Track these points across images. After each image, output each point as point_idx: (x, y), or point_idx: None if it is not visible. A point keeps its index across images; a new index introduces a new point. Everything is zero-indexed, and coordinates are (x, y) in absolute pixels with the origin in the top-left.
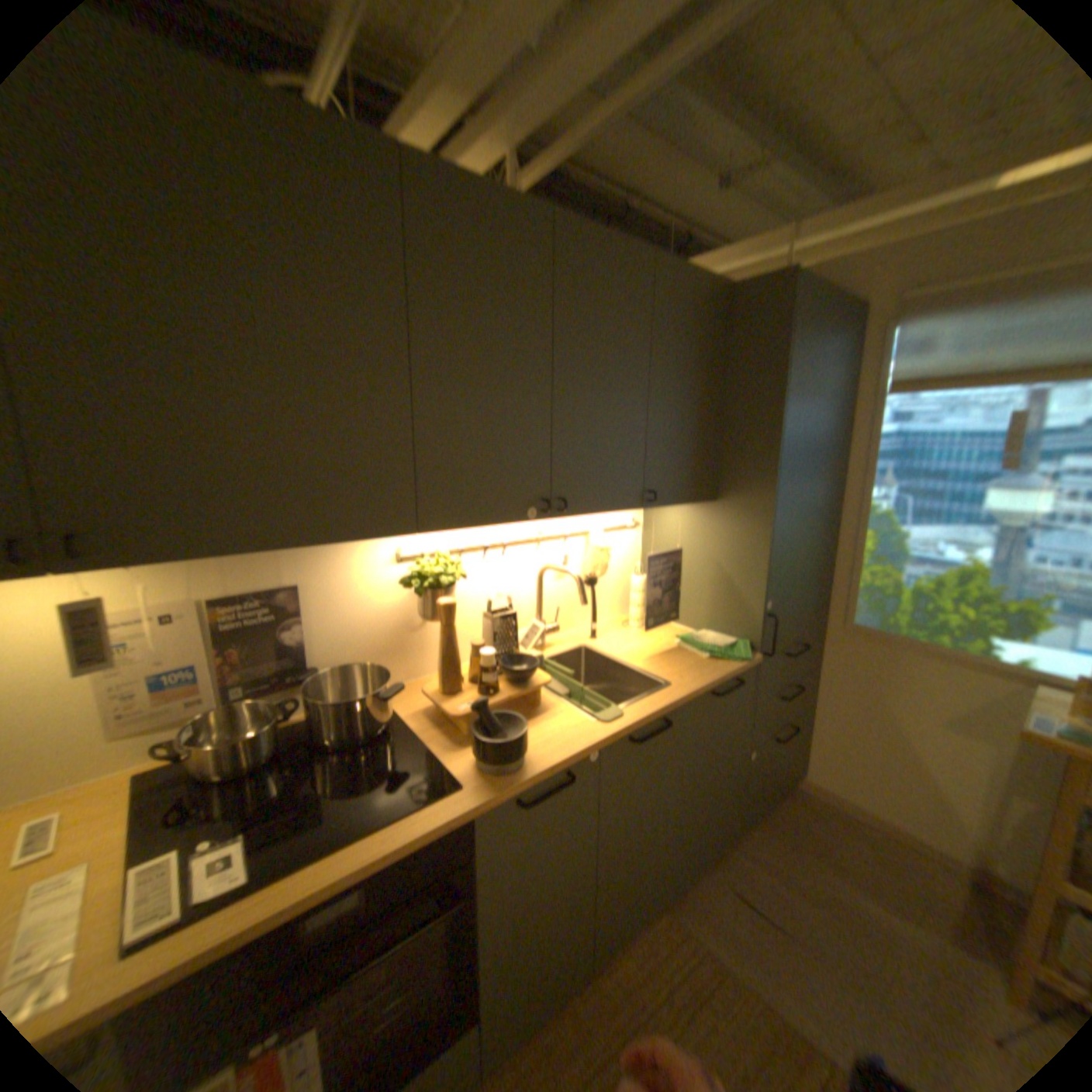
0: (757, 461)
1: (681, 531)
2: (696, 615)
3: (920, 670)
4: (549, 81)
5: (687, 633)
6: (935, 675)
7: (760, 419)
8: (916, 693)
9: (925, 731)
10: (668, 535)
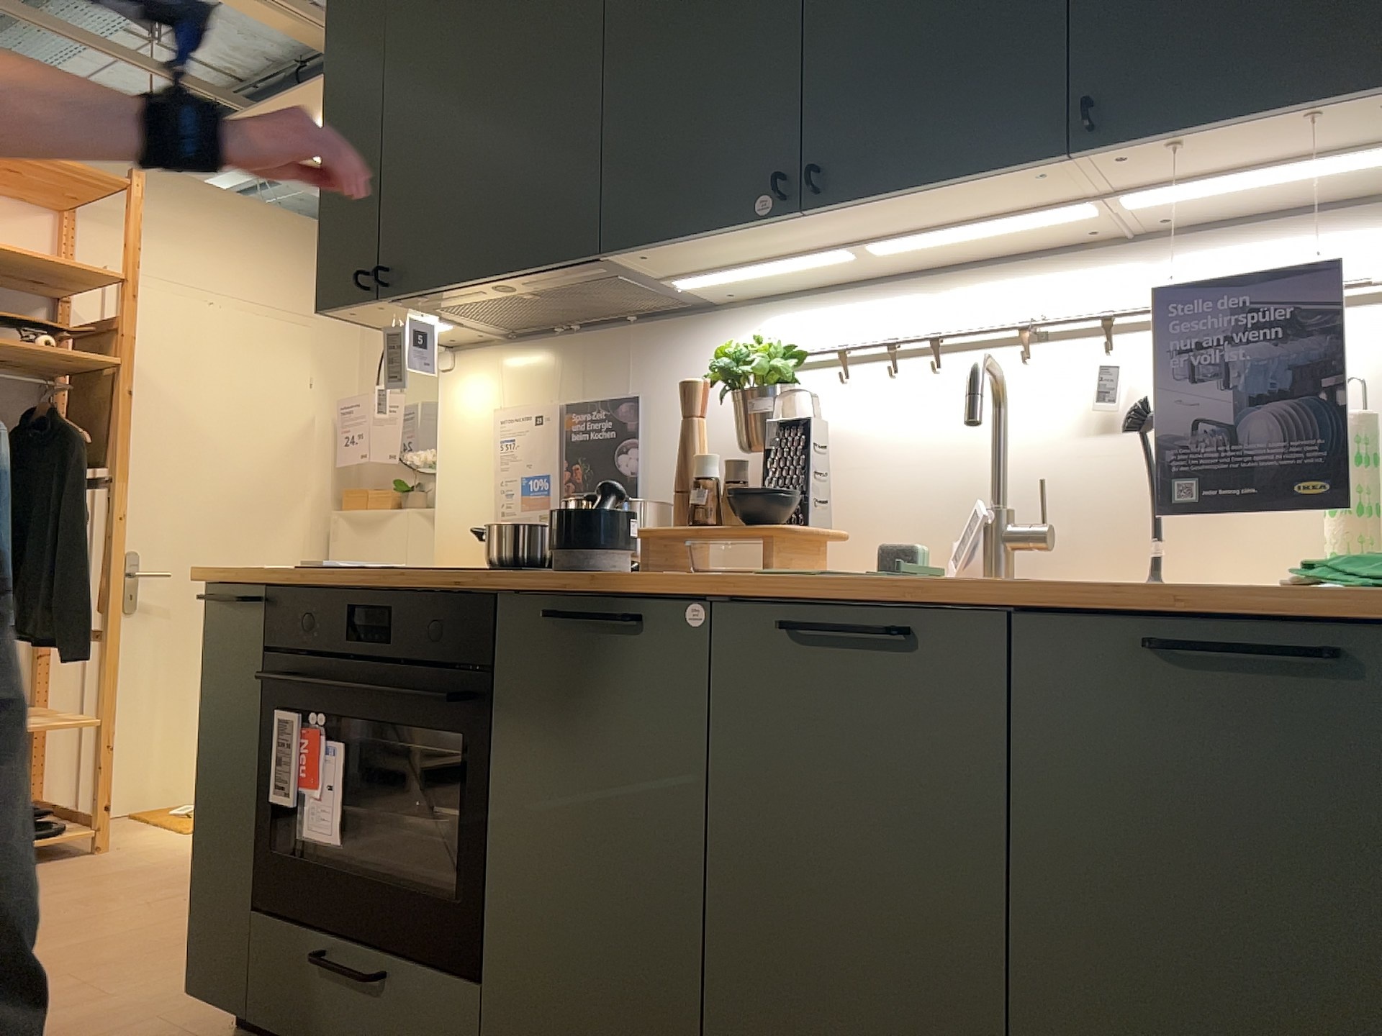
0: None
1: None
2: None
3: None
4: None
5: None
6: None
7: None
8: None
9: None
10: None
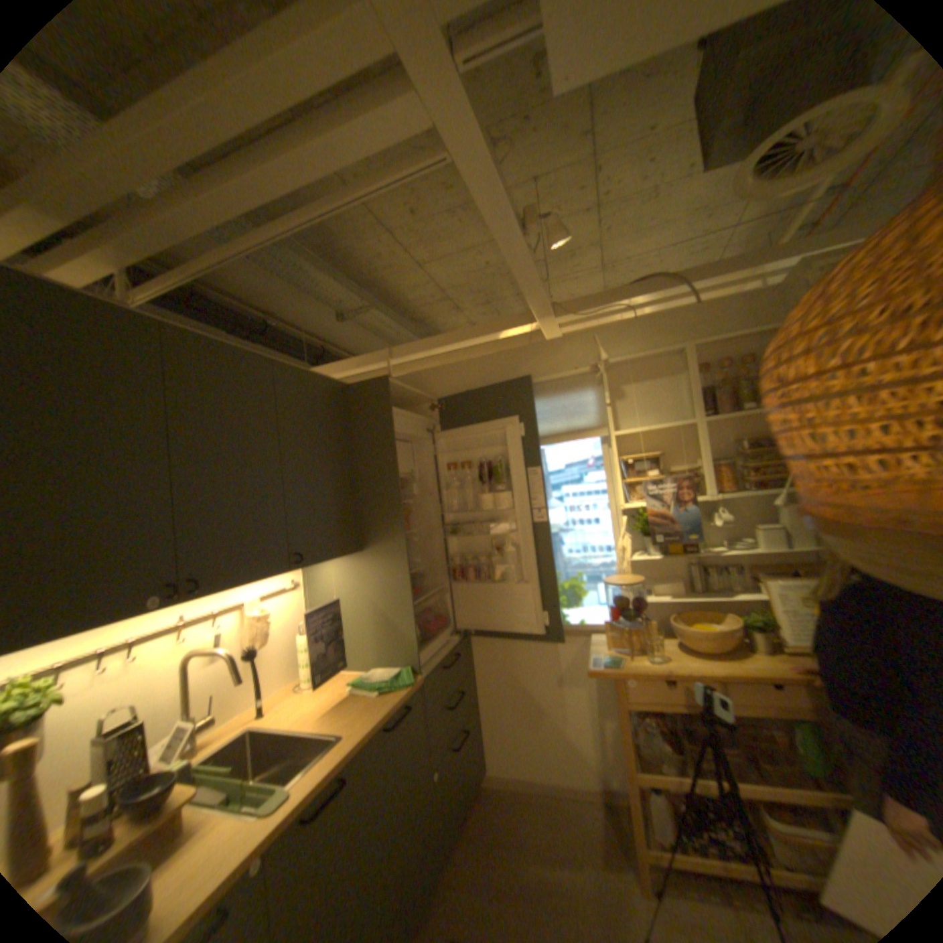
0: (387, 514)
1: (339, 582)
2: (364, 656)
3: (532, 647)
4: (151, 228)
5: (358, 676)
6: (541, 647)
7: (384, 481)
8: (534, 666)
9: (547, 693)
10: (328, 588)
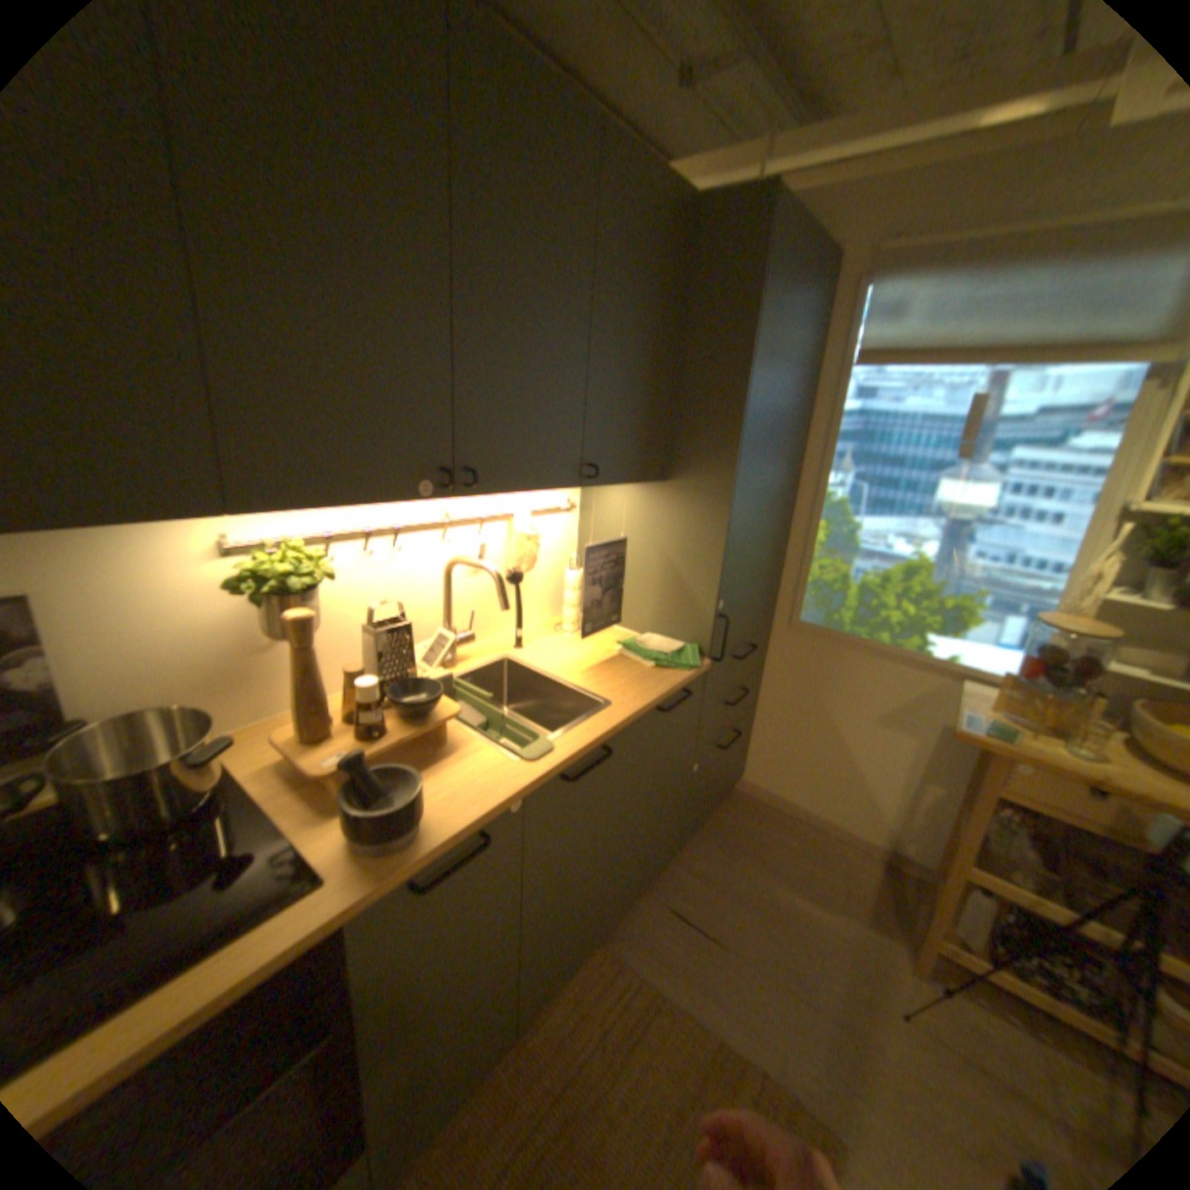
0: (716, 434)
1: (626, 516)
2: (640, 615)
3: (858, 667)
4: None
5: (630, 636)
6: (872, 672)
7: (723, 381)
8: (852, 689)
9: (857, 726)
10: (611, 521)
